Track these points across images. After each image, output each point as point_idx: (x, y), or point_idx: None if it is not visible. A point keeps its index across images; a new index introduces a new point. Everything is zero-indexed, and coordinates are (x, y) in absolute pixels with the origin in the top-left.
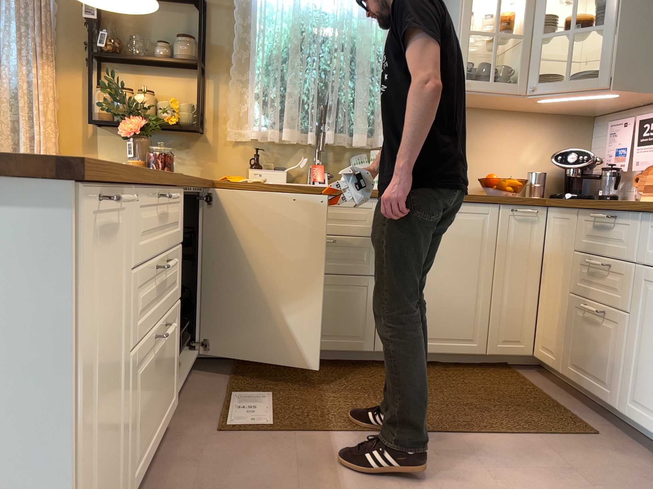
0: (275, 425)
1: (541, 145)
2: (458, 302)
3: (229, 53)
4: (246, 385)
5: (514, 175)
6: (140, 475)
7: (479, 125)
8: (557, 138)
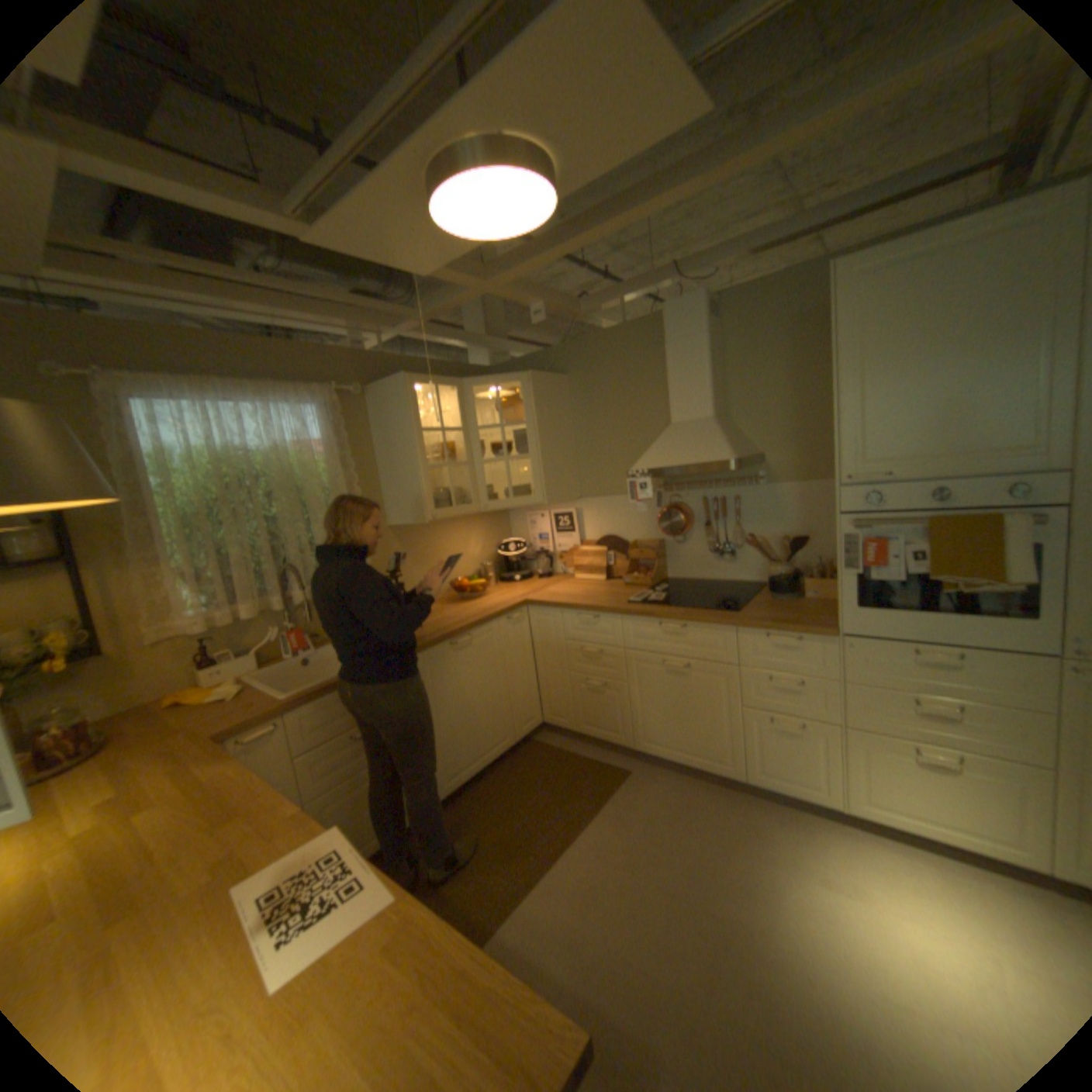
0: None
1: (478, 538)
2: (488, 716)
3: (105, 528)
4: None
5: (467, 570)
6: None
7: (431, 535)
8: (487, 529)
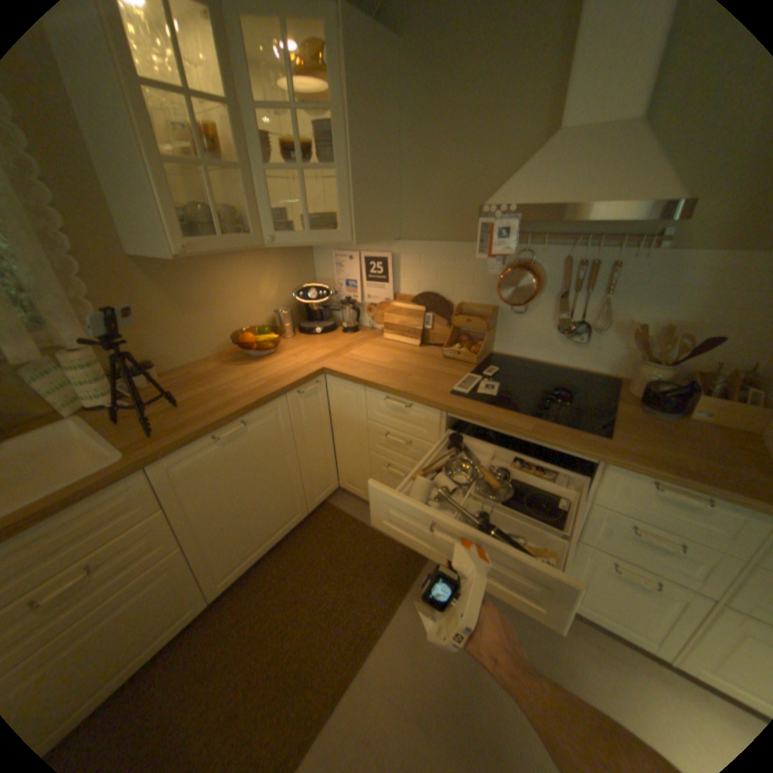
0: None
1: (274, 278)
2: (274, 500)
3: None
4: None
5: (260, 316)
6: None
7: (205, 271)
8: (286, 267)
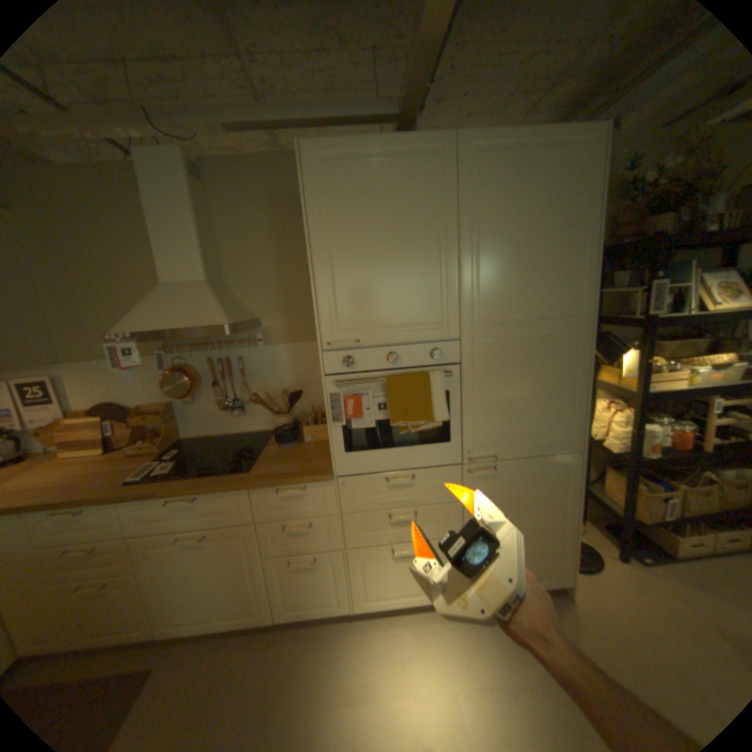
0: None
1: None
2: None
3: None
4: None
5: None
6: None
7: None
8: None
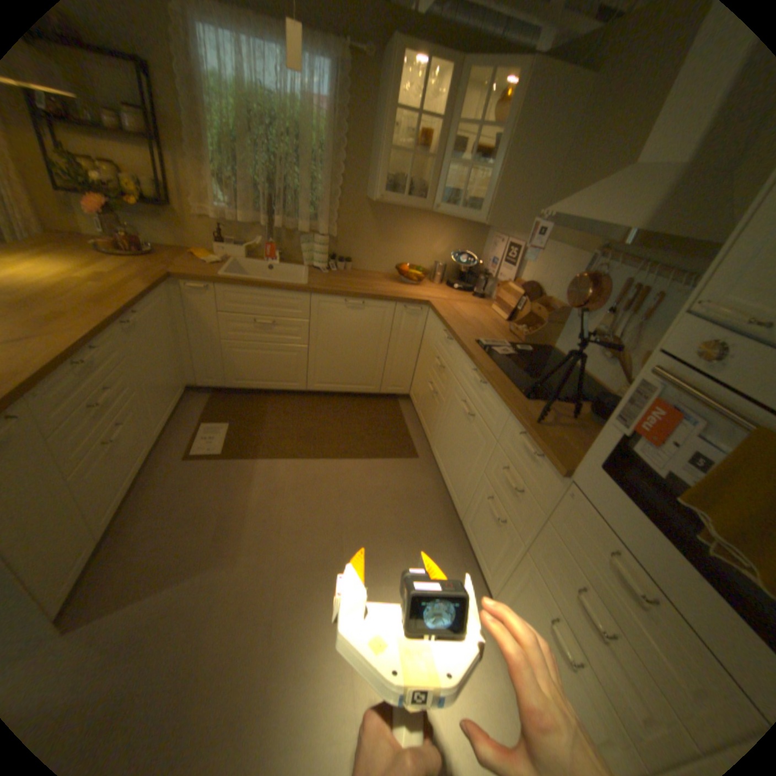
0: (223, 453)
1: (448, 240)
2: (362, 364)
3: (180, 125)
4: (213, 416)
5: (425, 262)
6: (114, 512)
7: (404, 219)
8: (460, 236)
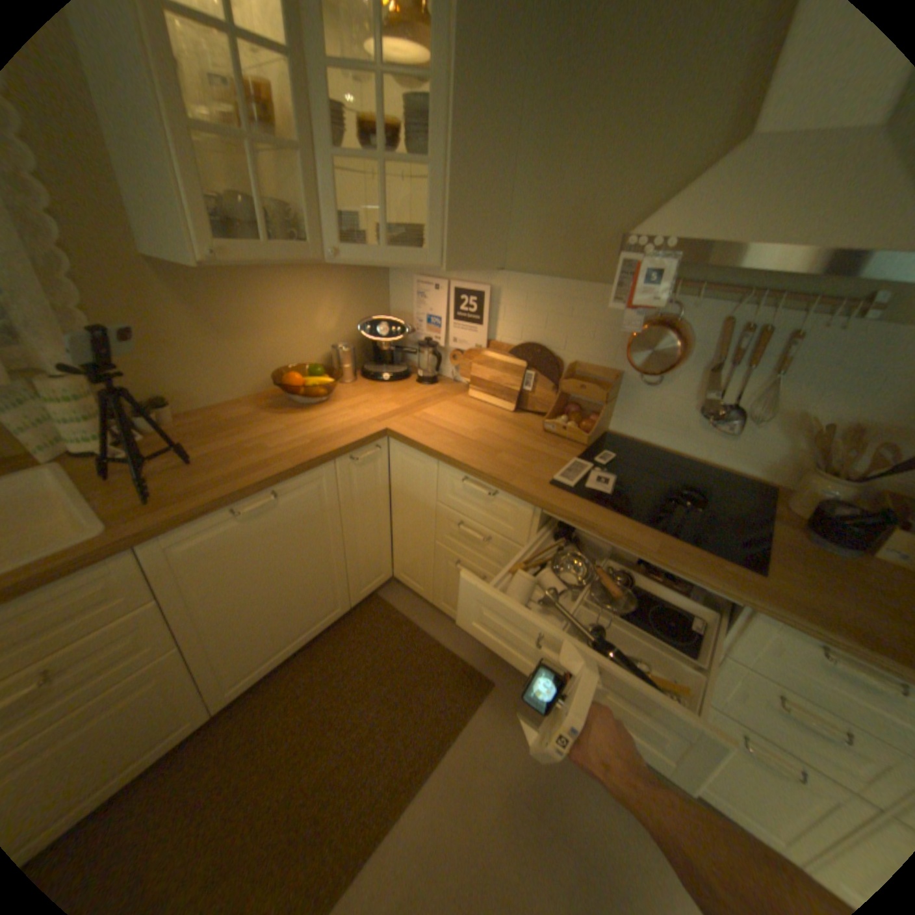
0: None
1: (336, 303)
2: (308, 591)
3: None
4: None
5: (312, 351)
6: None
7: (245, 286)
8: (352, 290)
